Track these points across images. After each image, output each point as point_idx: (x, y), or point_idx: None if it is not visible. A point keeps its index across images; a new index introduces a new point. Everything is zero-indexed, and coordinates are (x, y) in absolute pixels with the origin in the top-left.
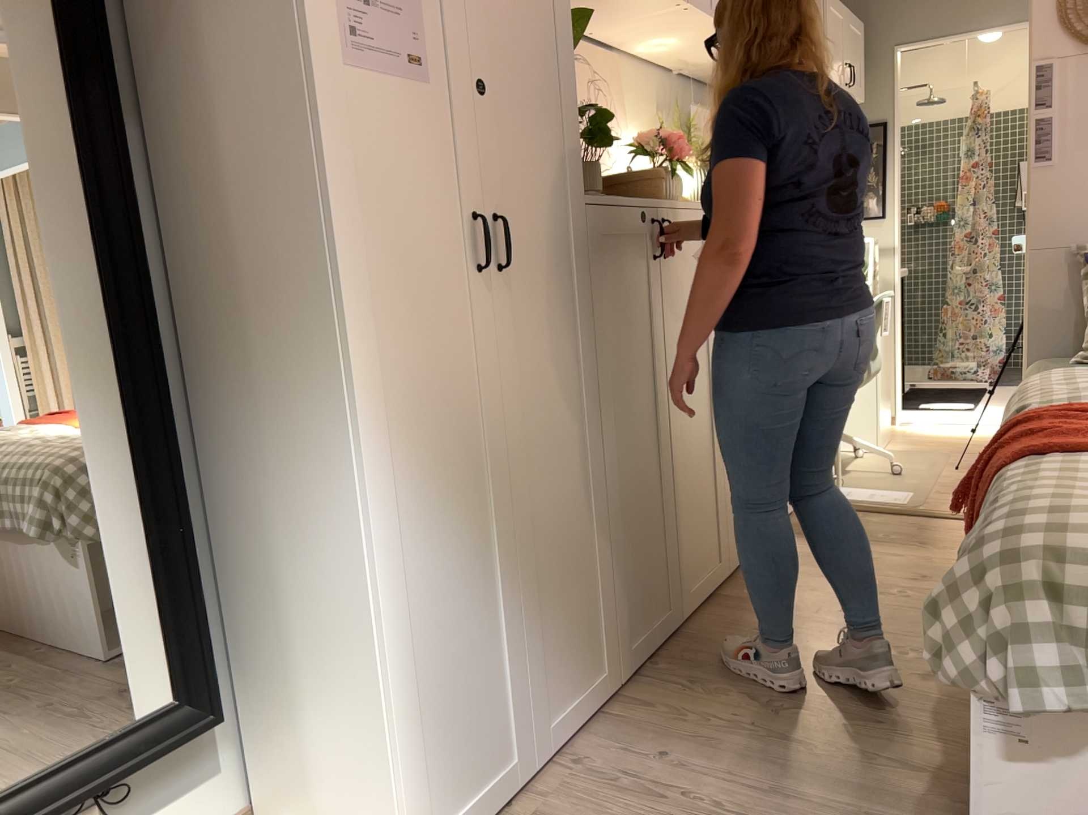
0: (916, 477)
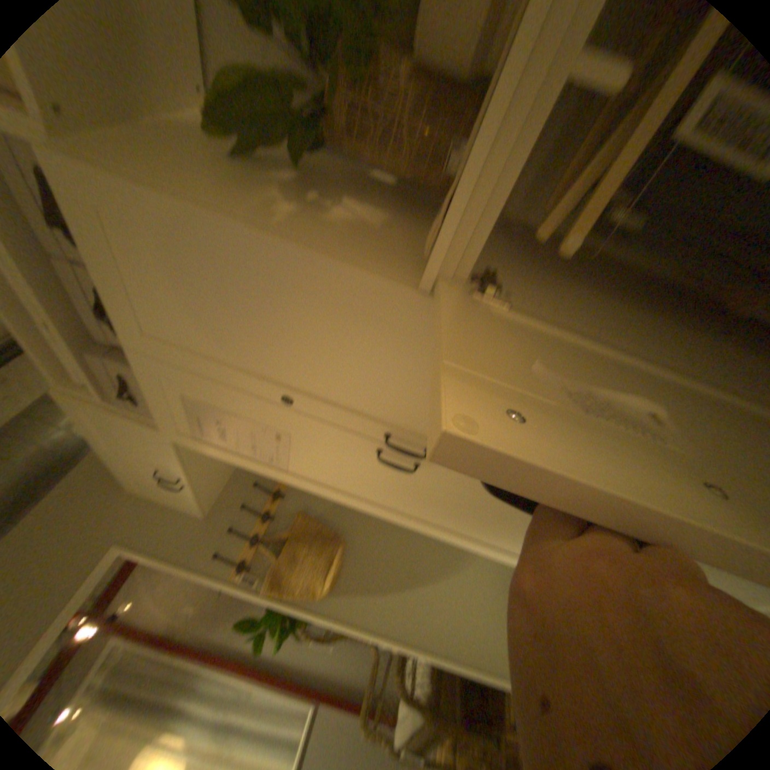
0: None
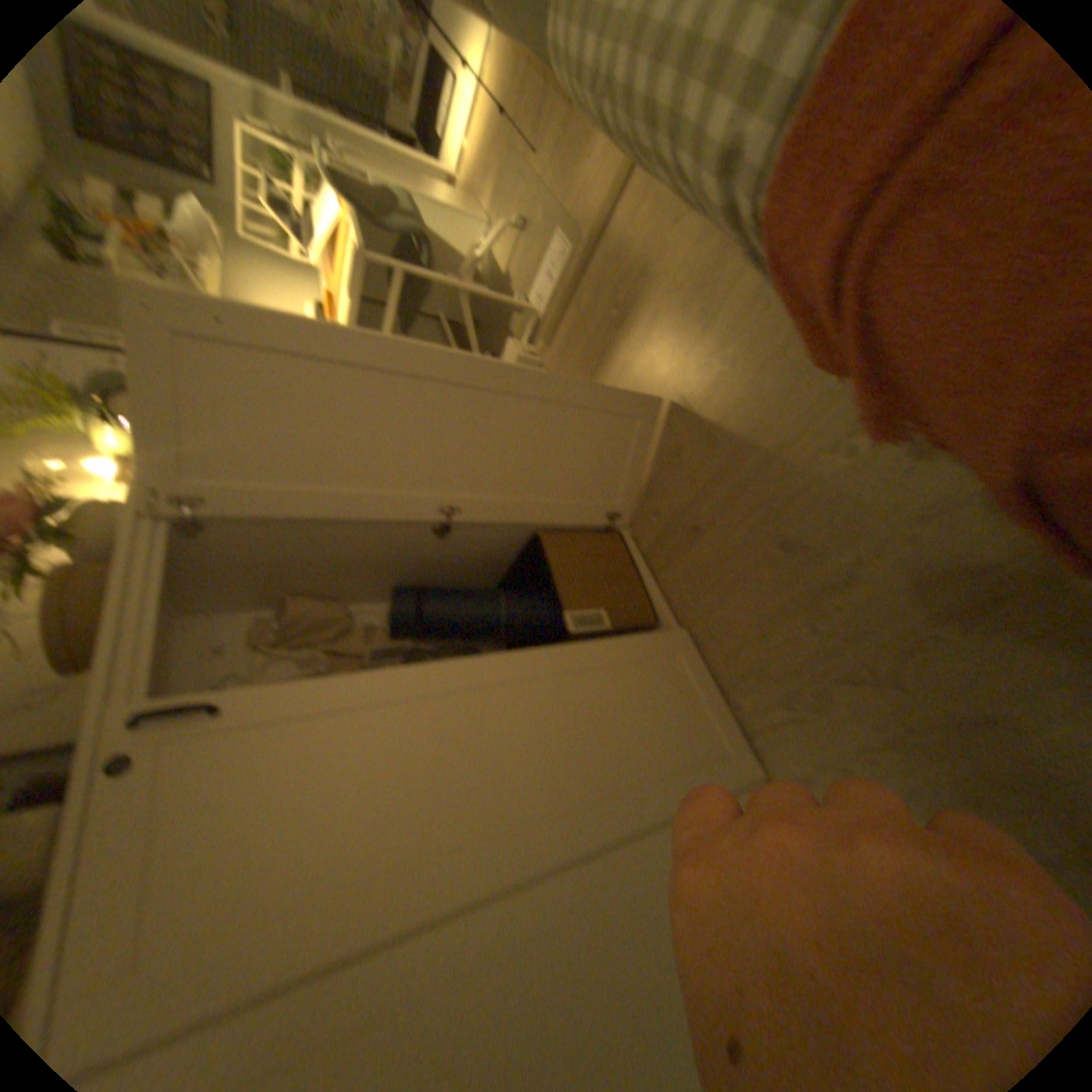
0: (534, 200)
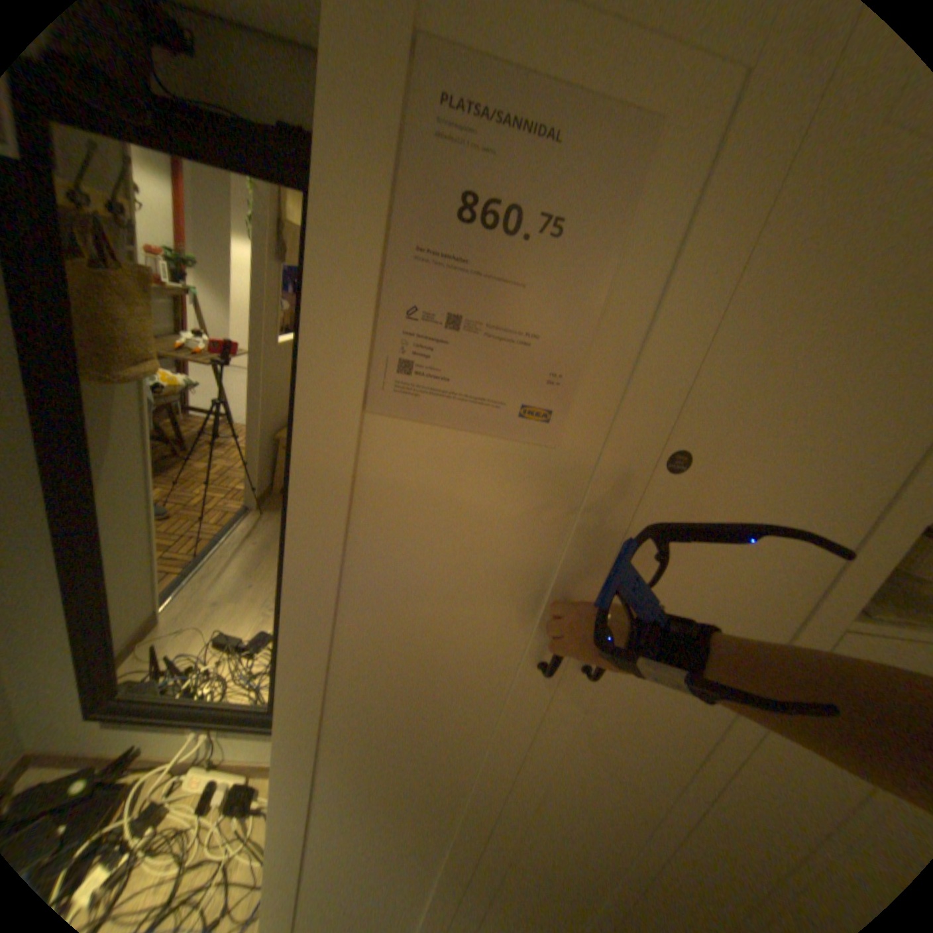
0: None
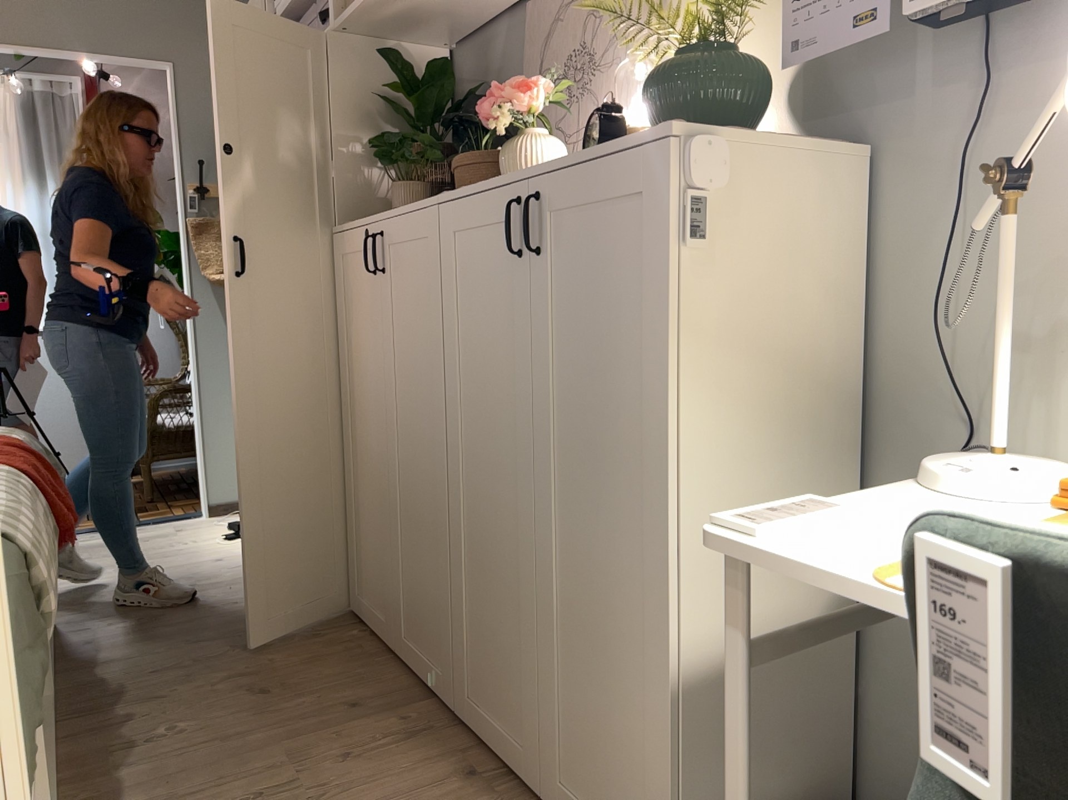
0: None
